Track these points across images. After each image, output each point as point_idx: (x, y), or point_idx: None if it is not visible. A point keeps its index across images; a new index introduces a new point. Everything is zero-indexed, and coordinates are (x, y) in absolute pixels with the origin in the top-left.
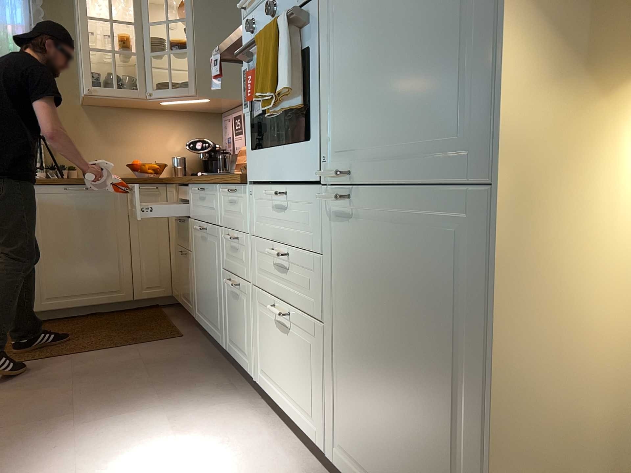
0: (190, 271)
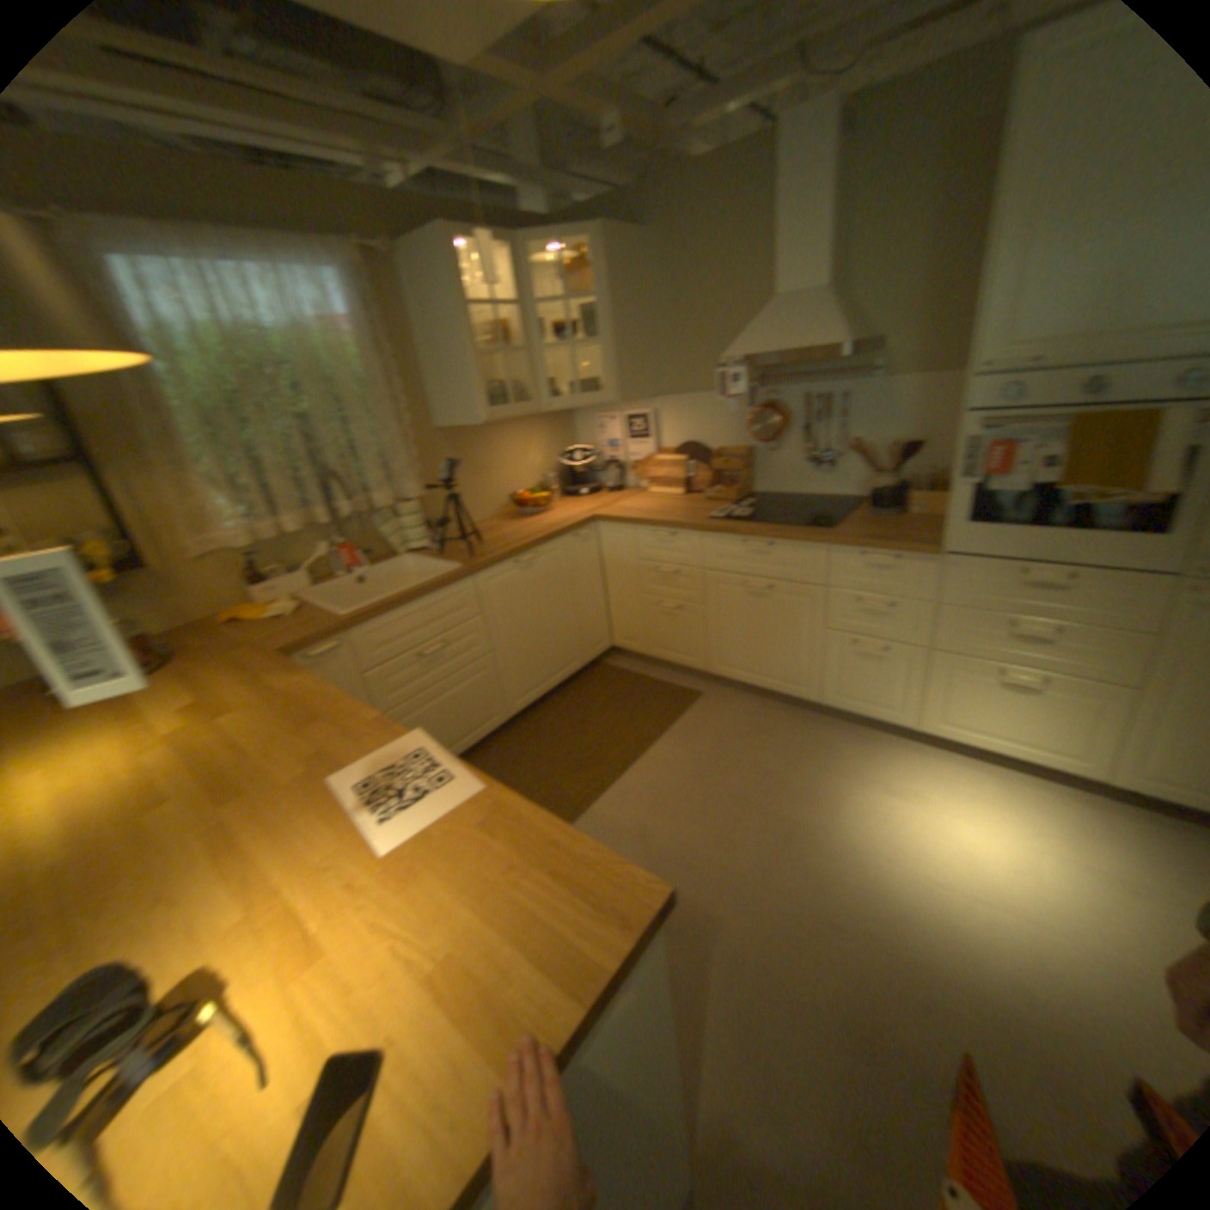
0: (691, 625)
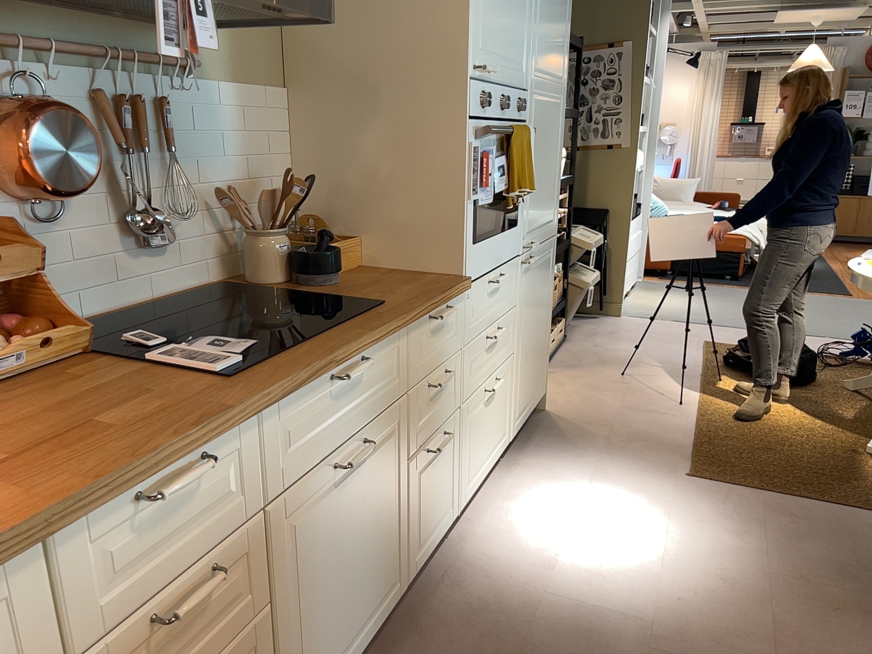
0: None
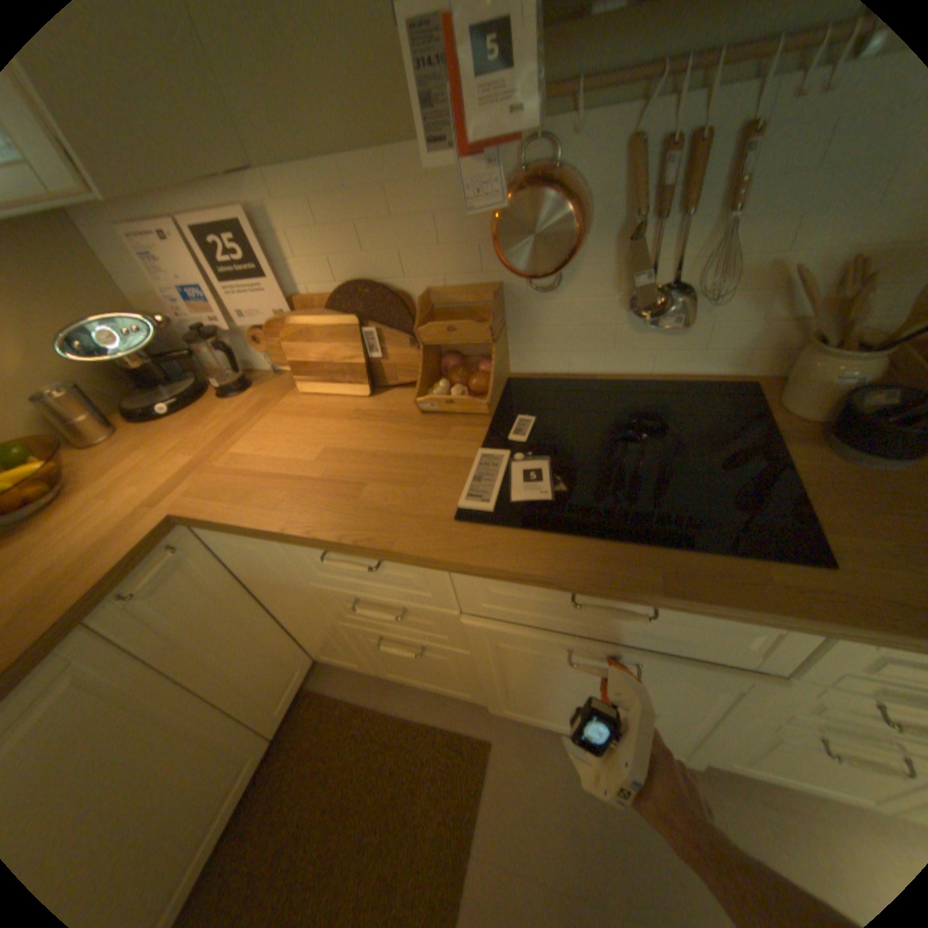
0: (457, 666)
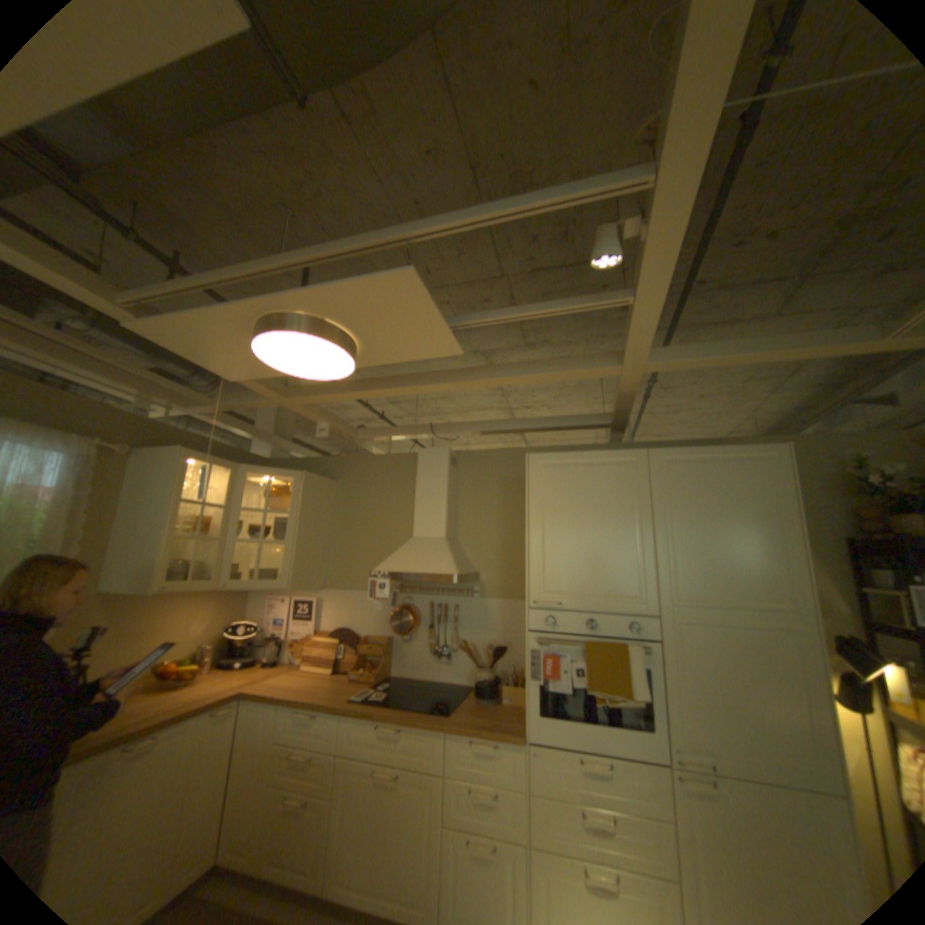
0: (315, 829)
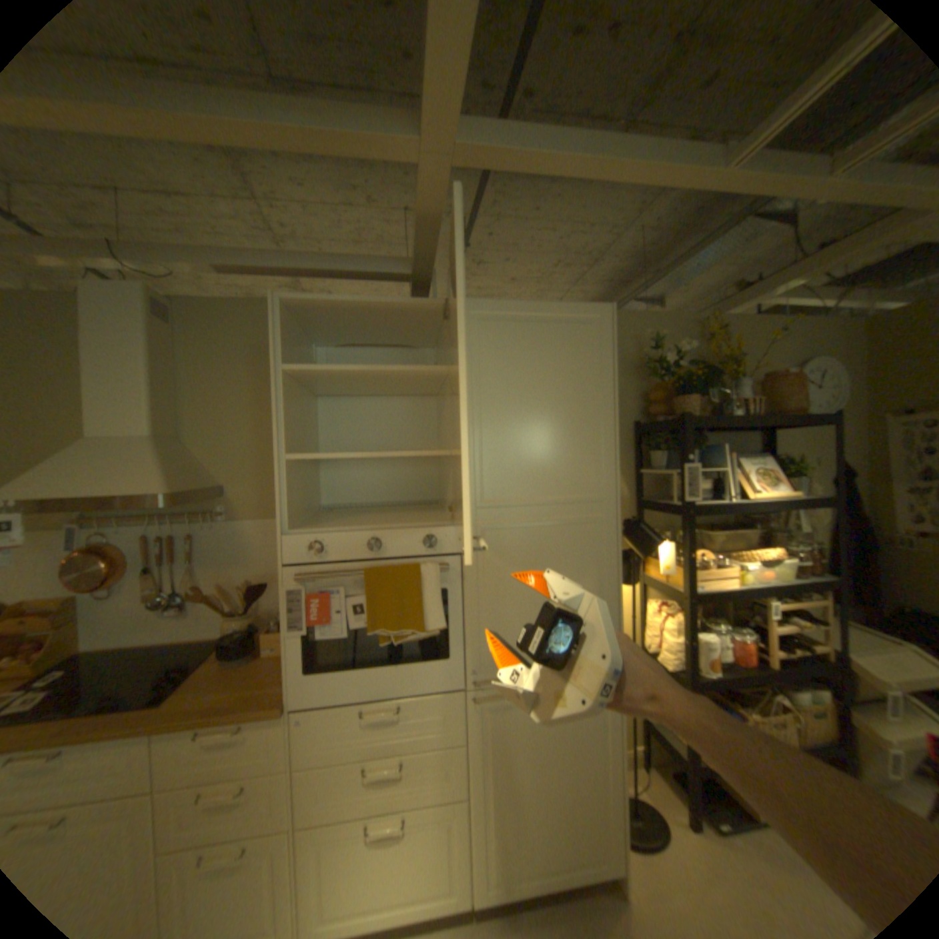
0: None
